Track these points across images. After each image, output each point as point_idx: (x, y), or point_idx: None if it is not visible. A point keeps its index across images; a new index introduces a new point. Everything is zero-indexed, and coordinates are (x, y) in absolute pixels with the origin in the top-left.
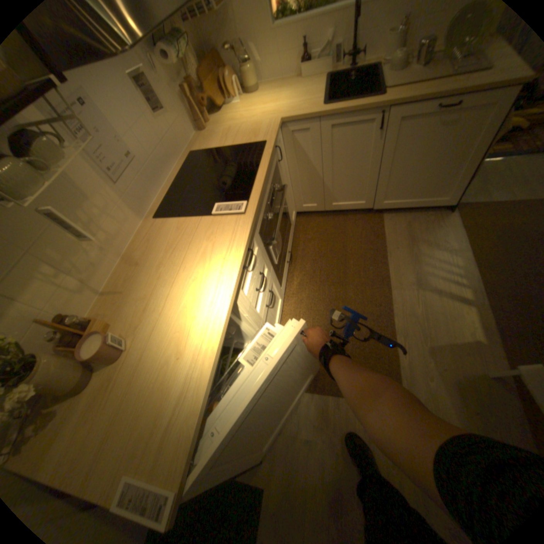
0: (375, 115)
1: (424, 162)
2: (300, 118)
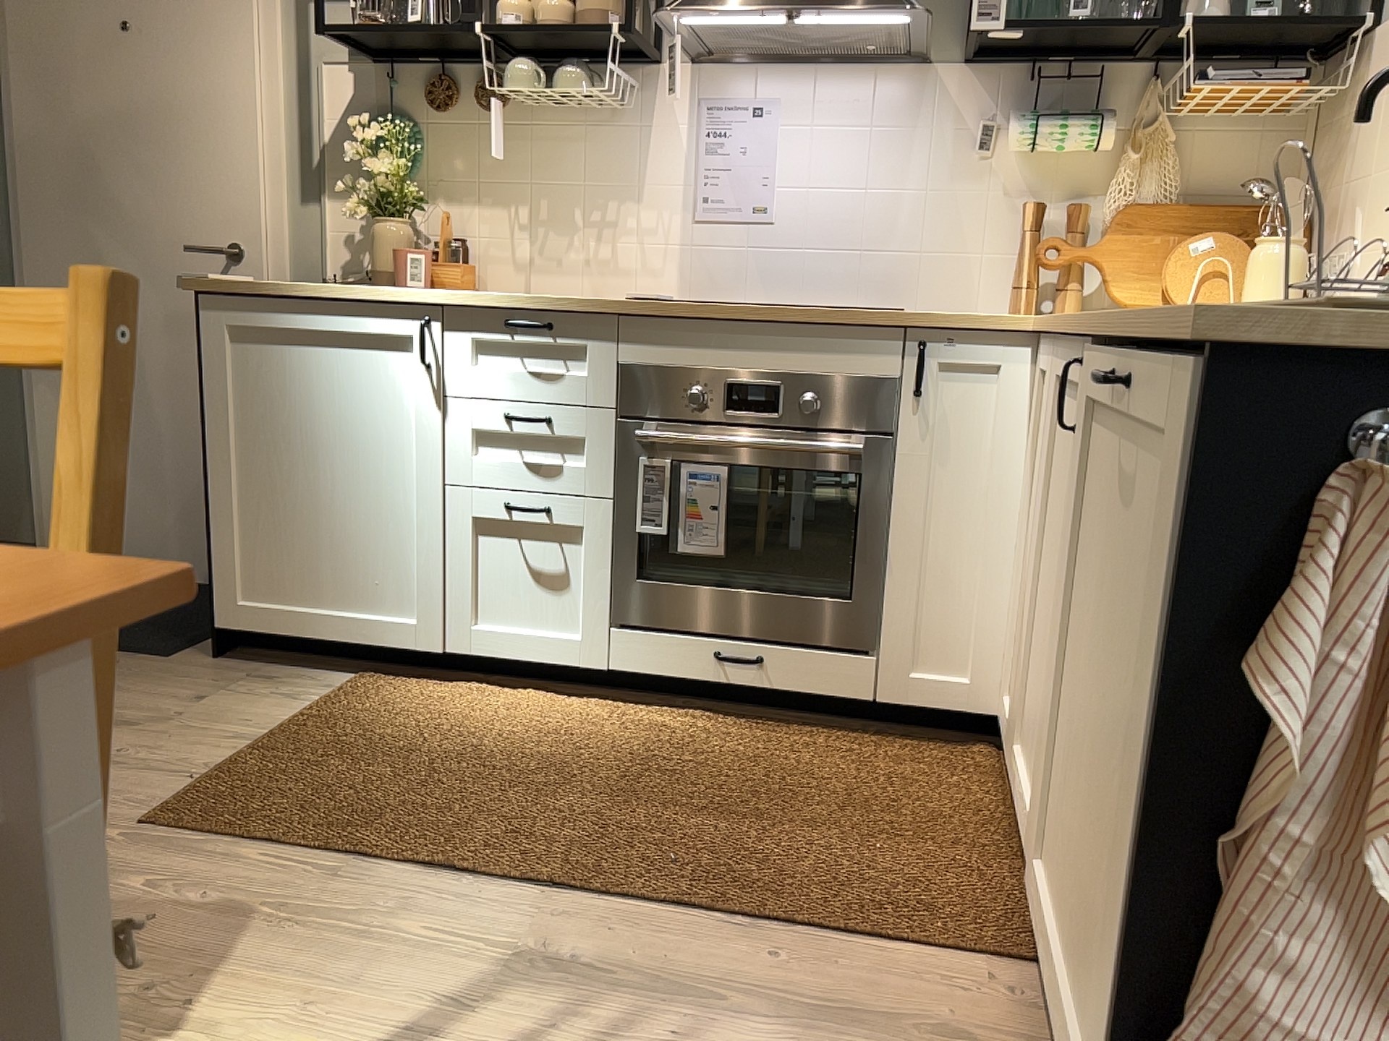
0: (1079, 381)
1: (1093, 695)
2: (1040, 335)
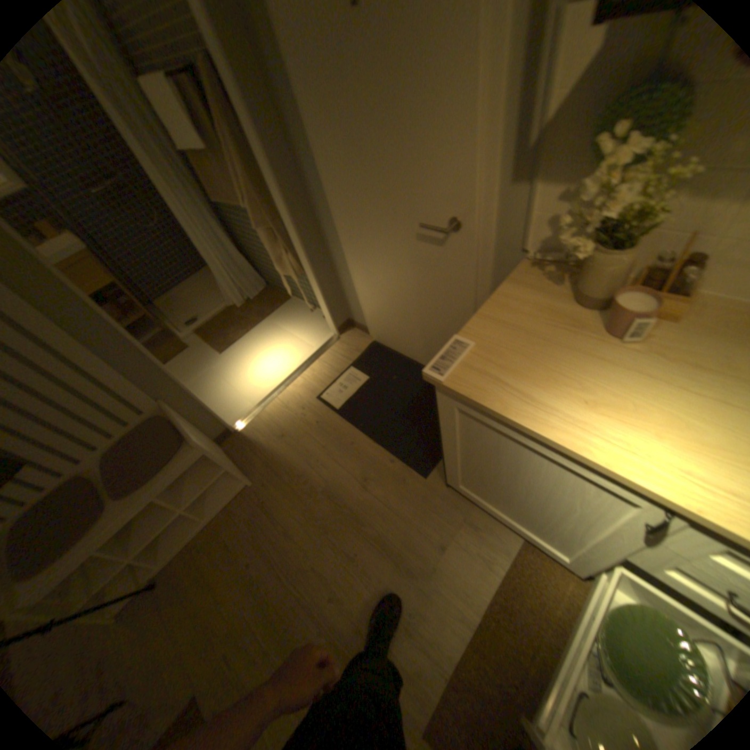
0: None
1: None
2: None
